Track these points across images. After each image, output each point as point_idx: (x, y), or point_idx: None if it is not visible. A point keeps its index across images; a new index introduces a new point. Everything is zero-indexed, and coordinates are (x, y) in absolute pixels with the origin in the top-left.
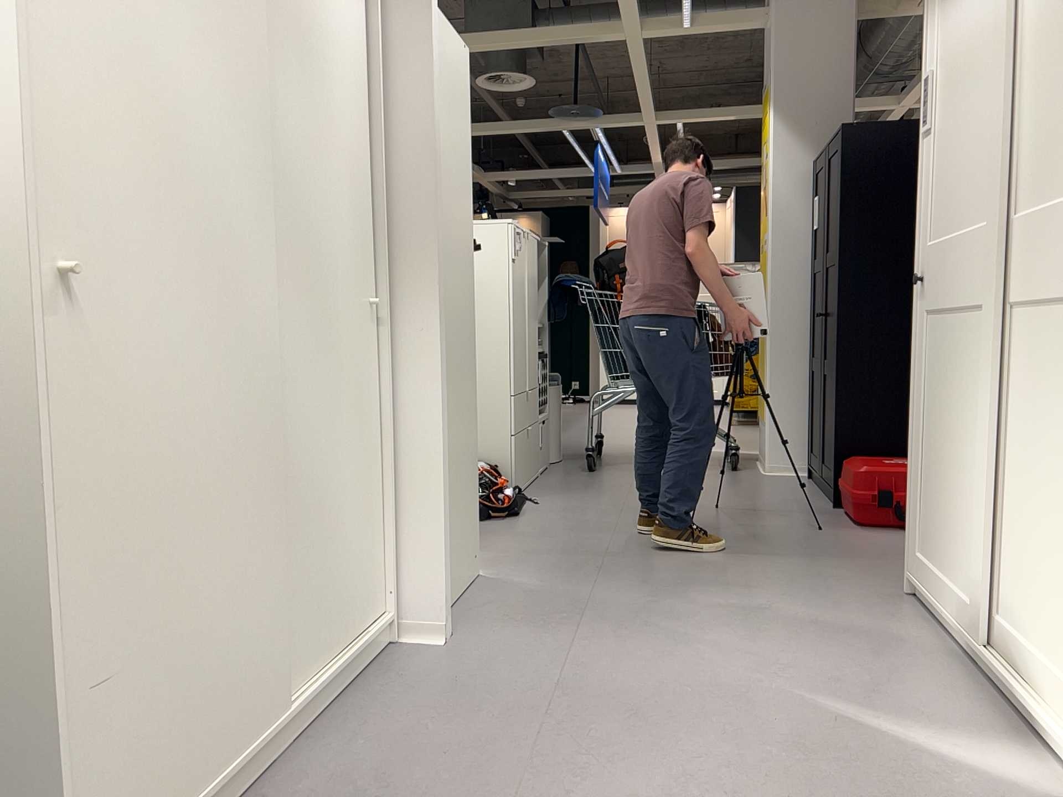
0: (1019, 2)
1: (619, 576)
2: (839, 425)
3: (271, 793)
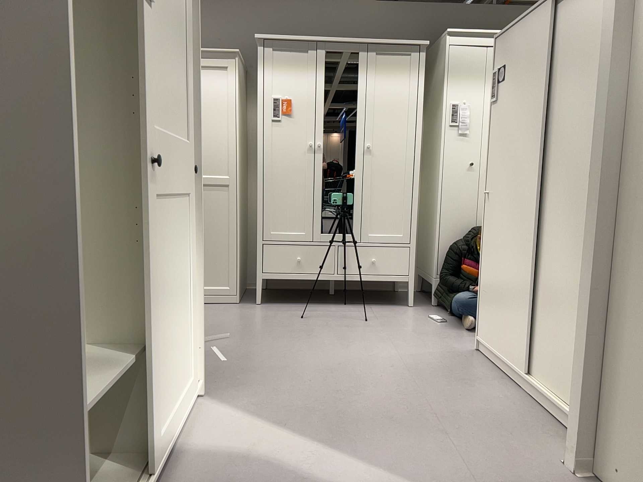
0: None
1: None
2: None
3: (503, 381)
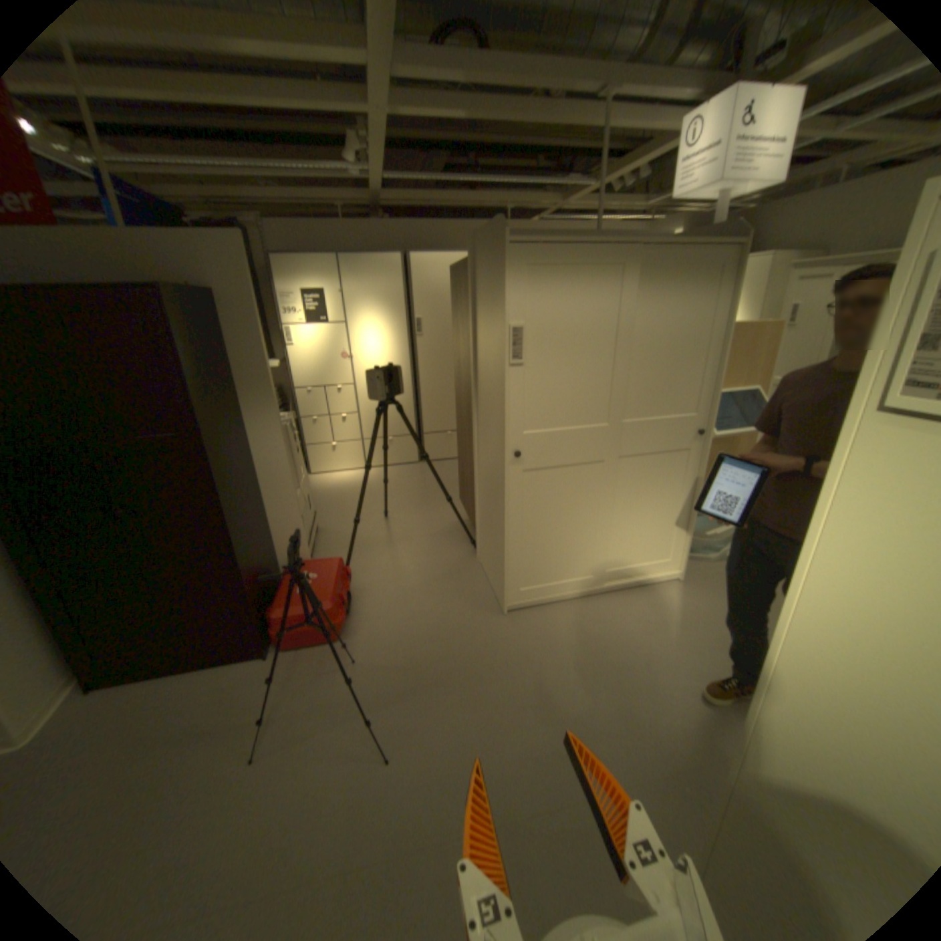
0: (633, 324)
1: (566, 784)
2: (249, 595)
3: None
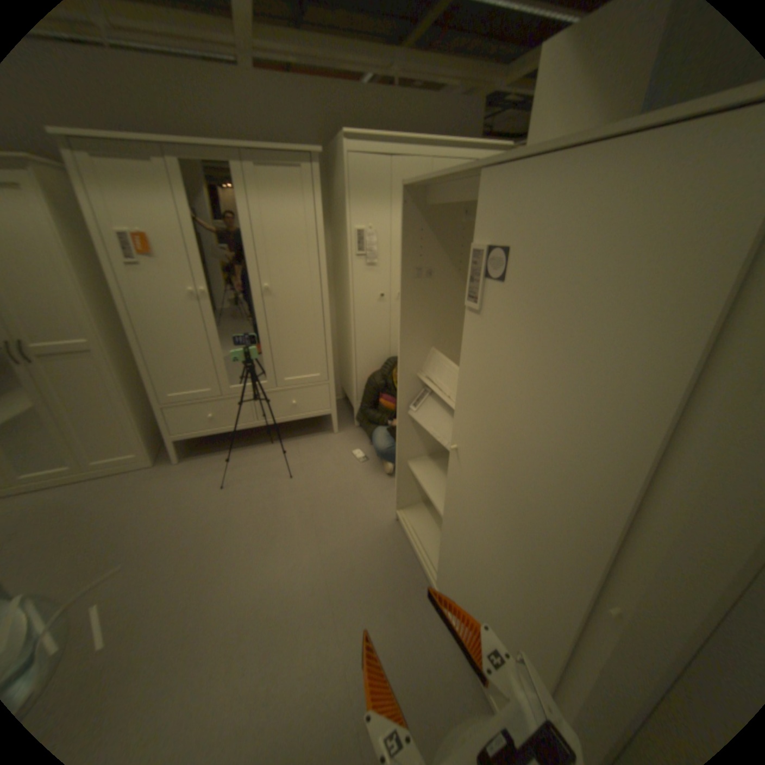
0: None
1: None
2: None
3: (423, 590)
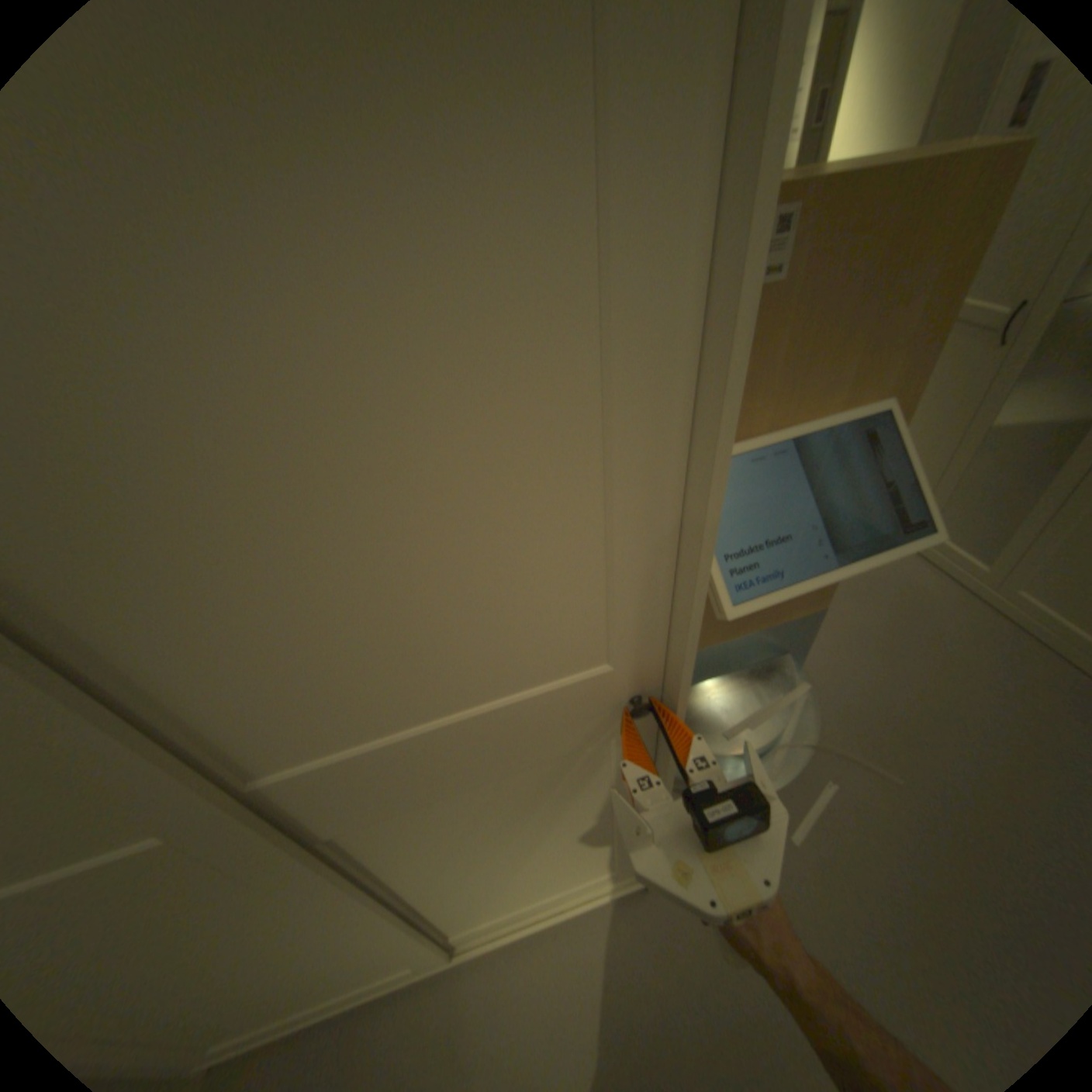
0: None
1: None
2: None
3: None
